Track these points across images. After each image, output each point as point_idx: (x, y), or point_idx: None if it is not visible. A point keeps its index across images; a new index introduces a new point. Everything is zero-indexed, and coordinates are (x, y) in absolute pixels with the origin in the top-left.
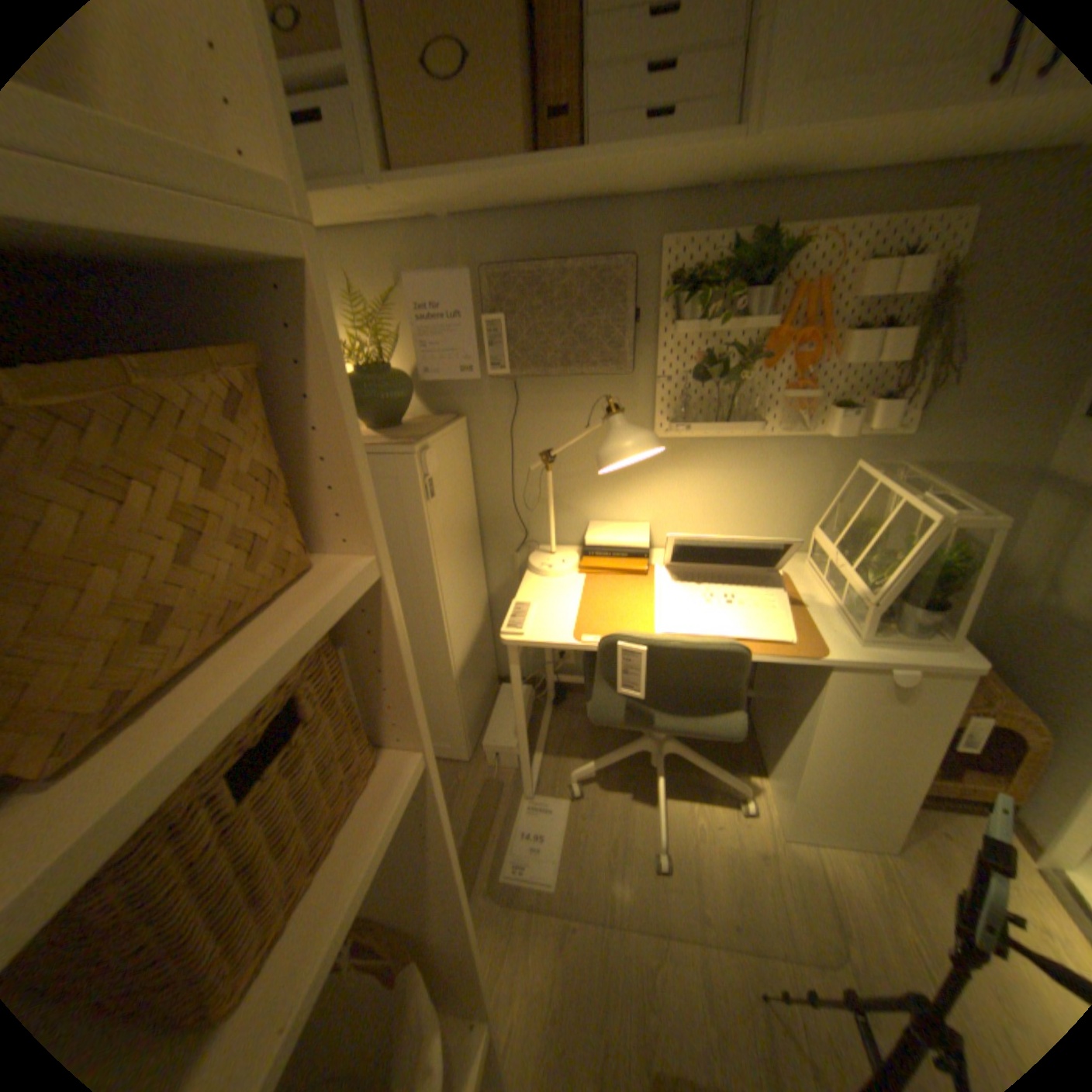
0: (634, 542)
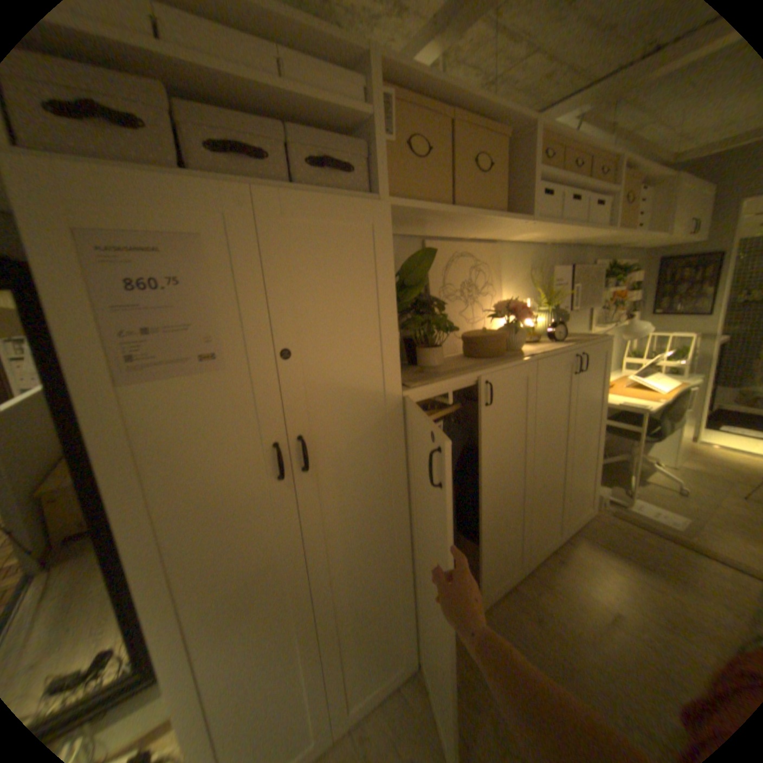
0: None
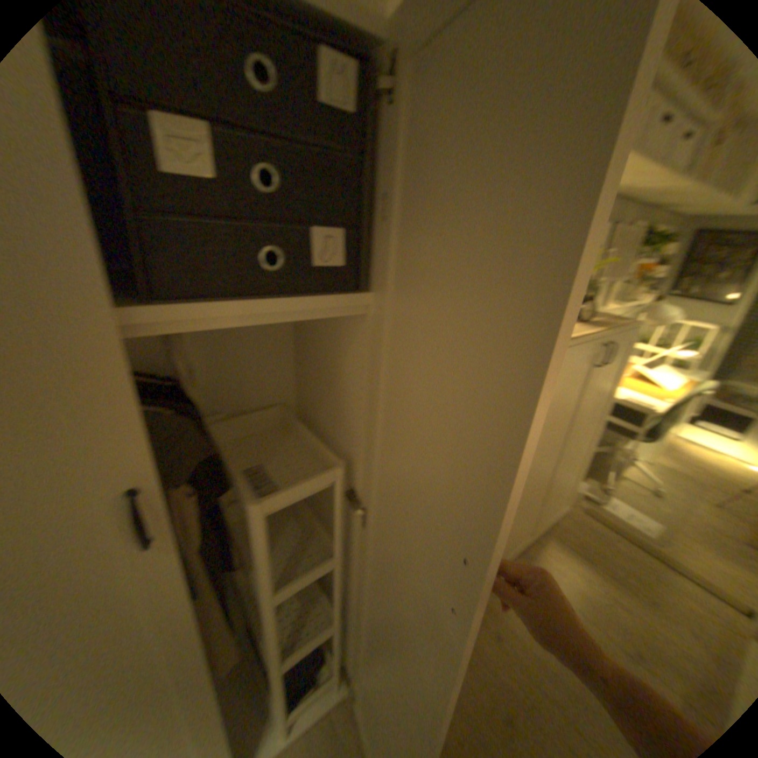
0: None
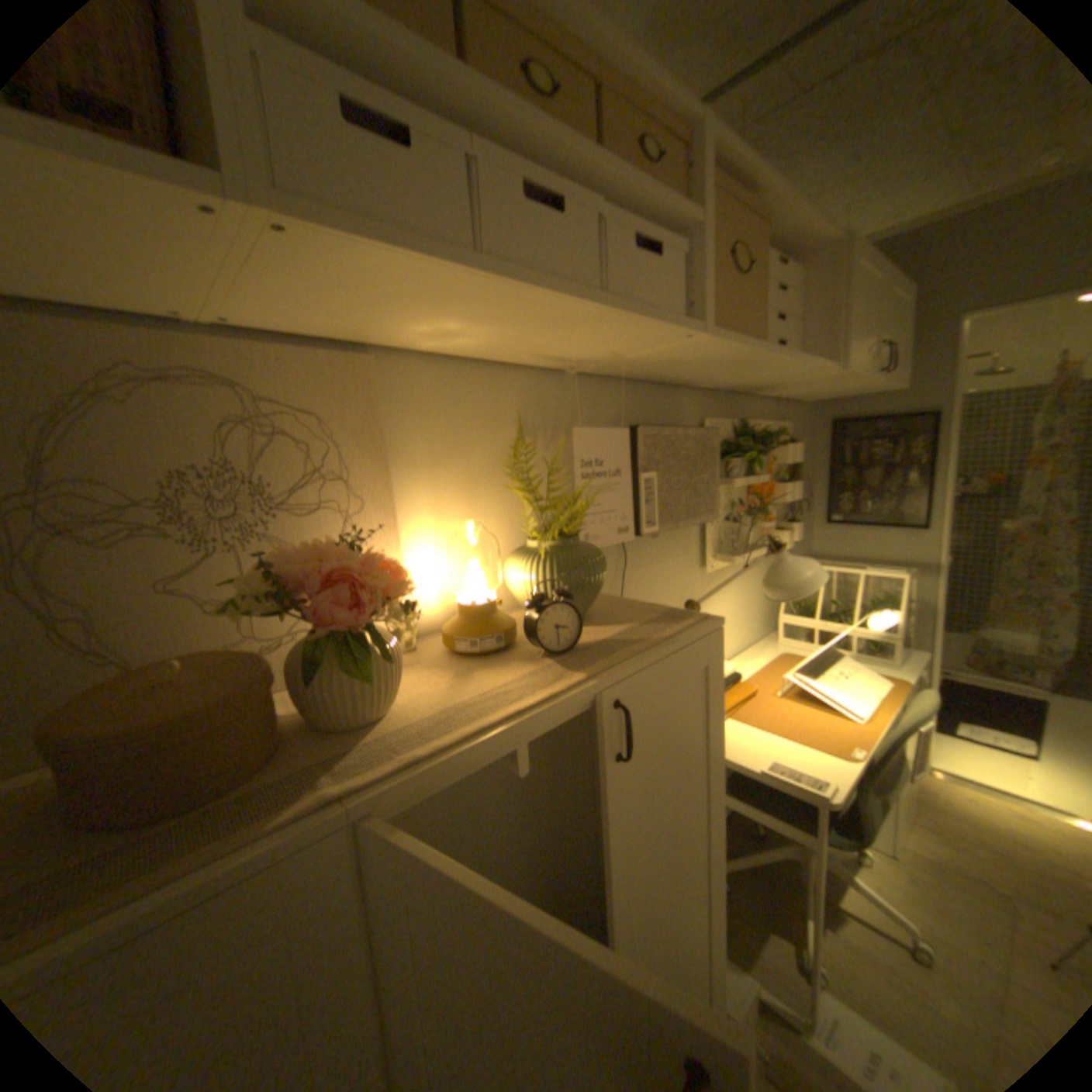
0: (729, 671)
